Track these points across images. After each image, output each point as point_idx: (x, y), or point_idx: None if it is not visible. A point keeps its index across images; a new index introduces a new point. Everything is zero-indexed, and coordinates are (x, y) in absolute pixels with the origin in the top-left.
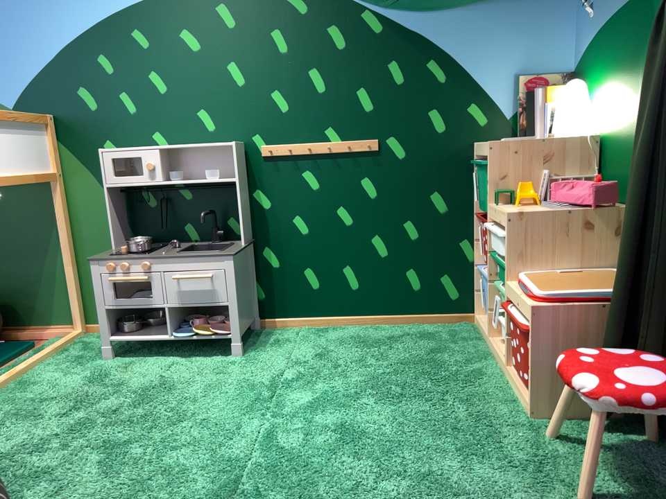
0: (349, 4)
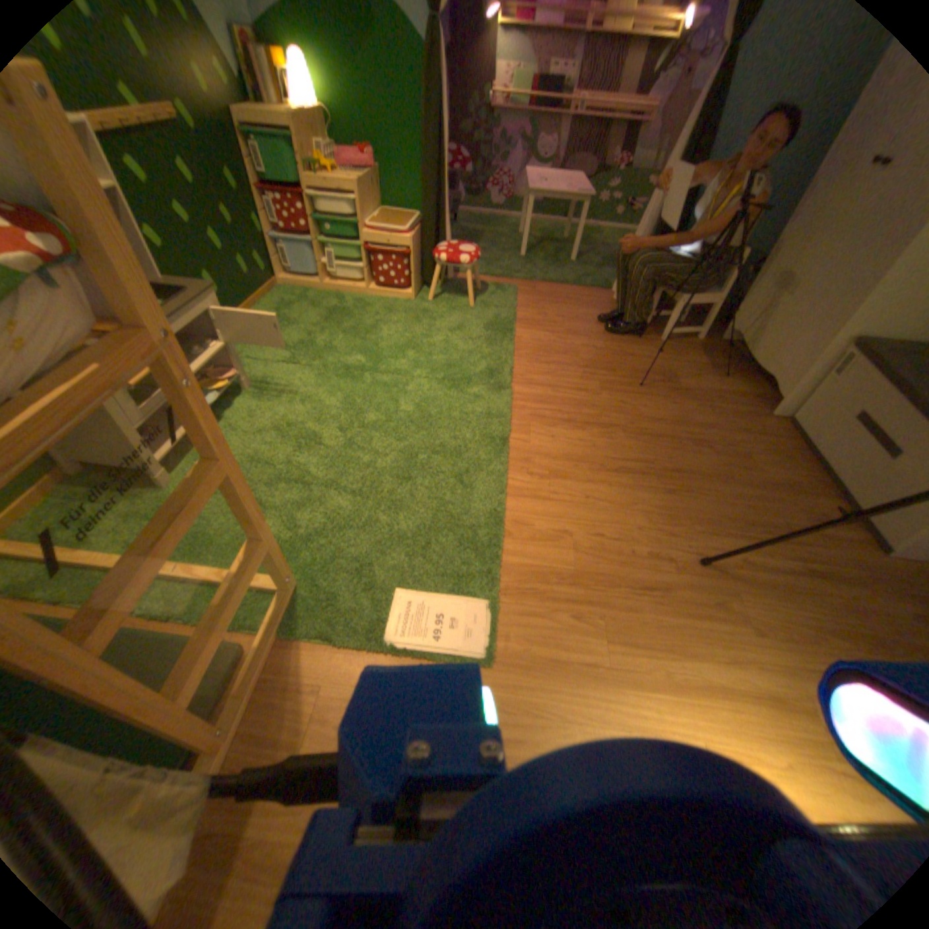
0: None
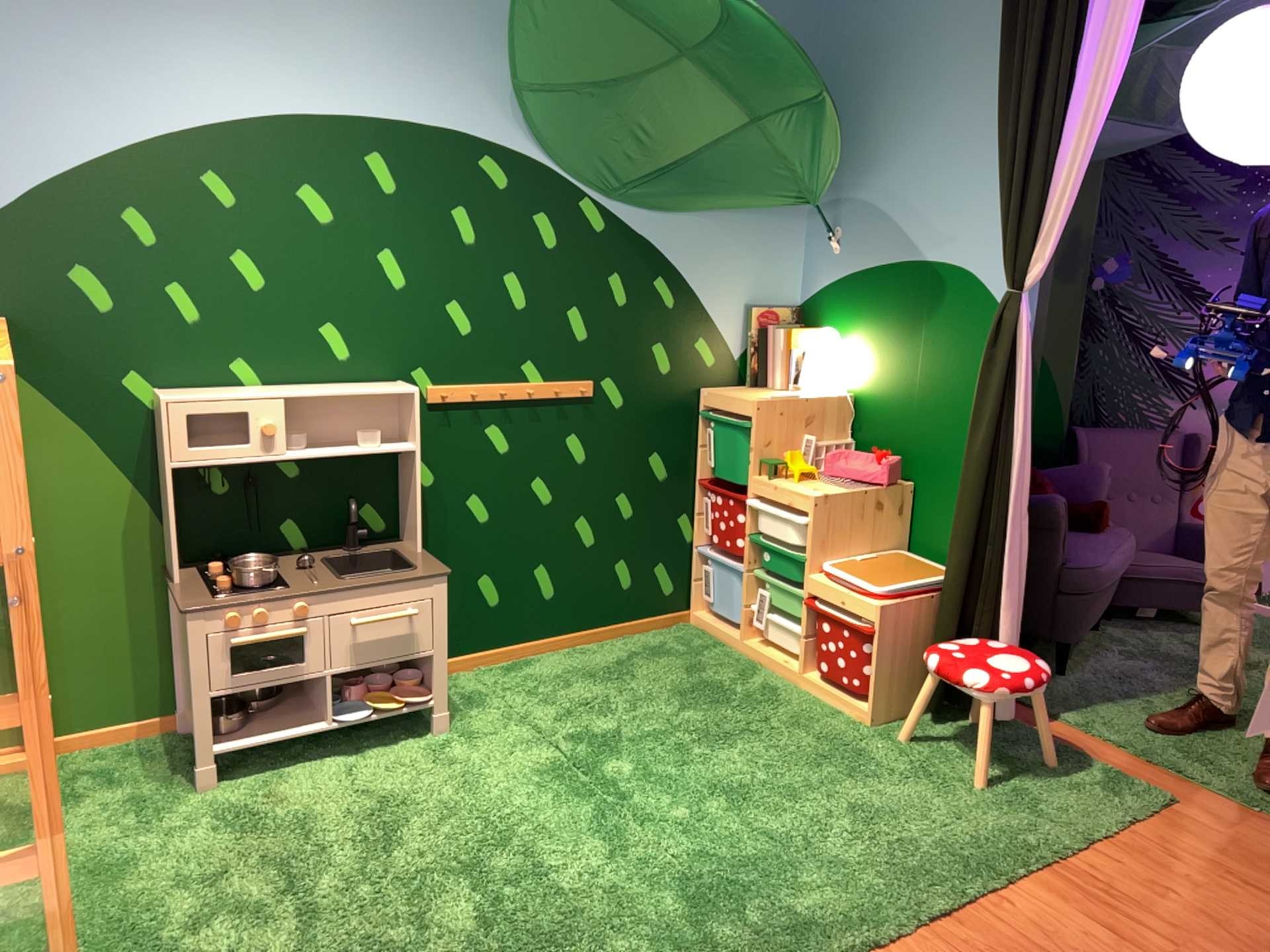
0: (567, 192)
